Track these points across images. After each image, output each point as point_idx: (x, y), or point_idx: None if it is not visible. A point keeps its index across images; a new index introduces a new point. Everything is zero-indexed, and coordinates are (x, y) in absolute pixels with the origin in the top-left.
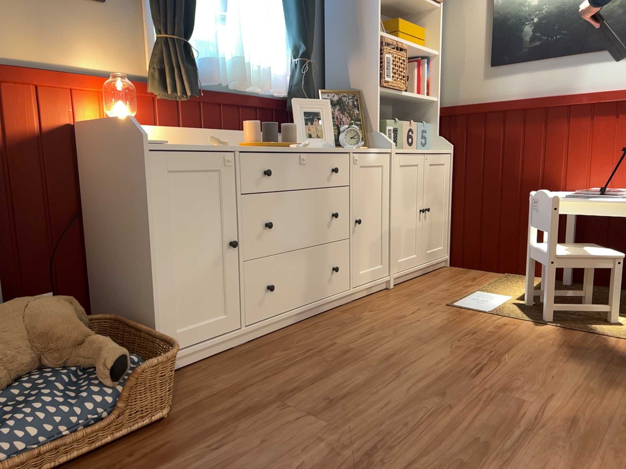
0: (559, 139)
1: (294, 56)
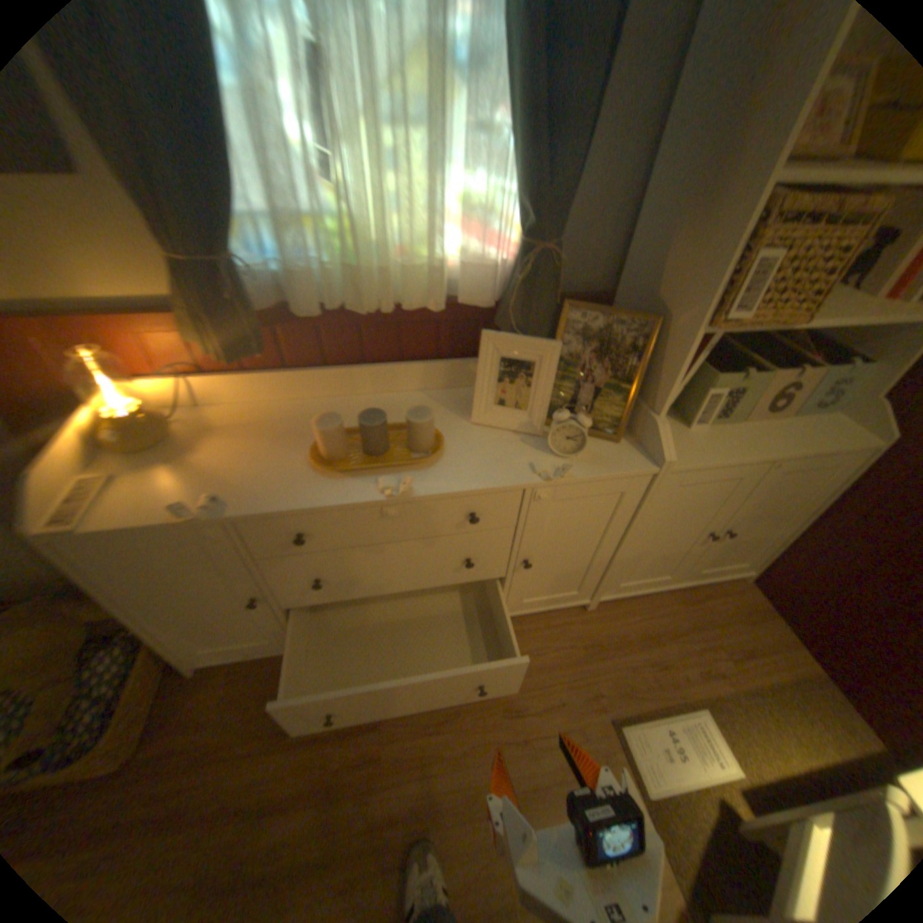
0: None
1: (522, 223)
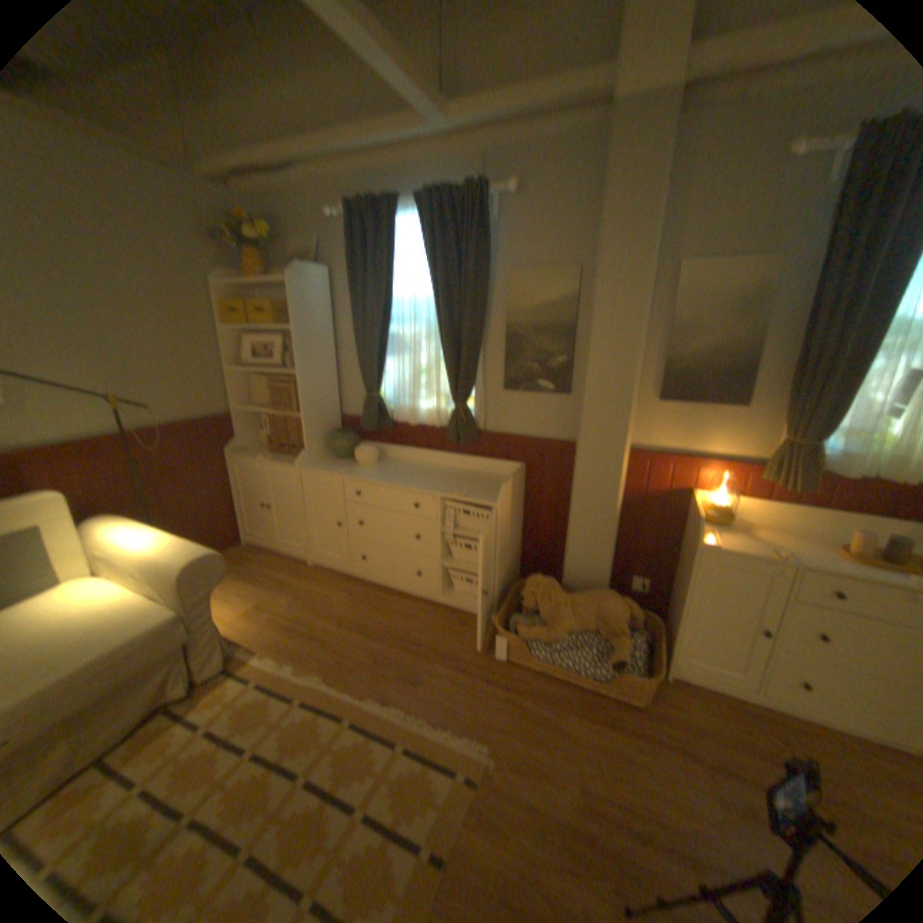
0: None
1: None
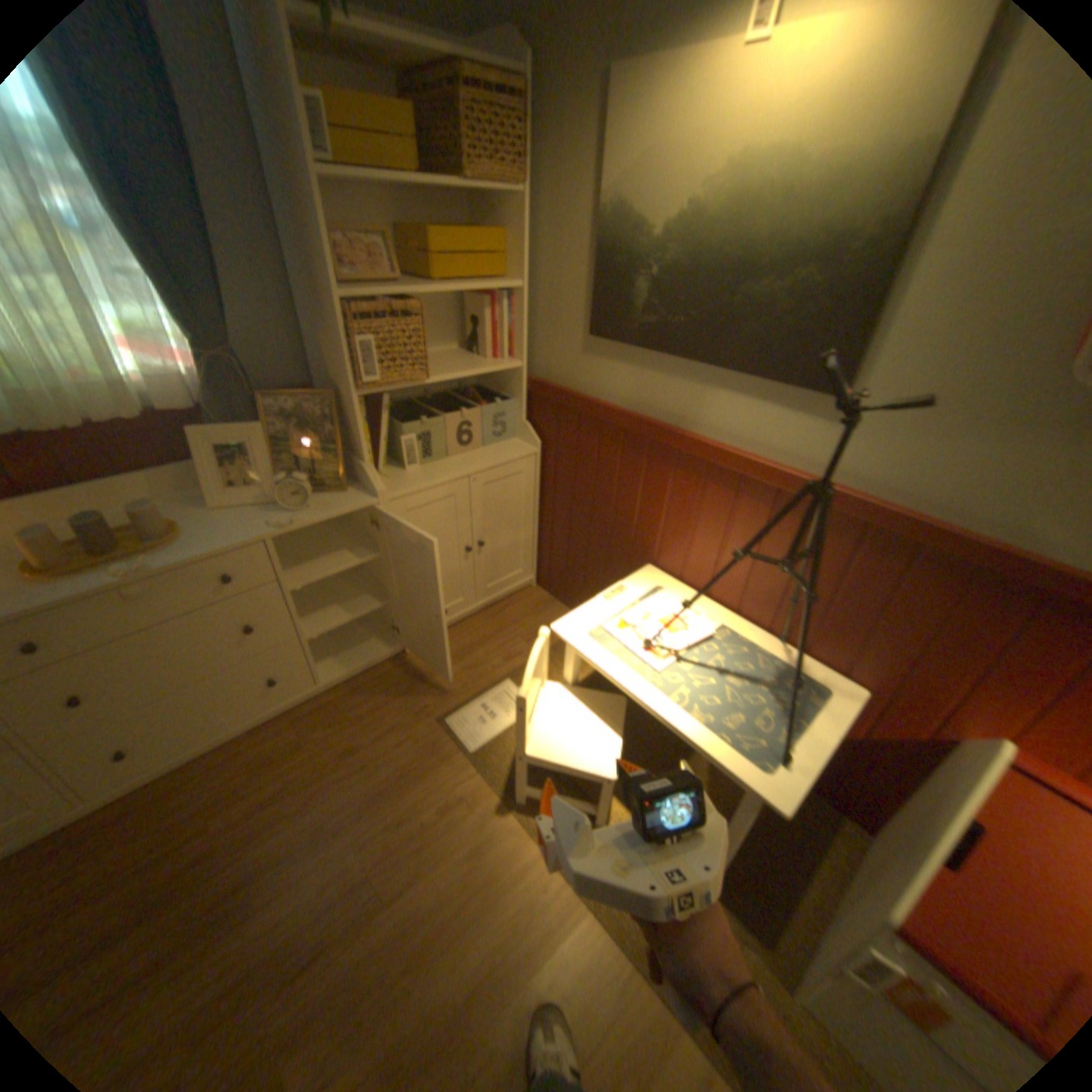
0: (660, 493)
1: (187, 340)
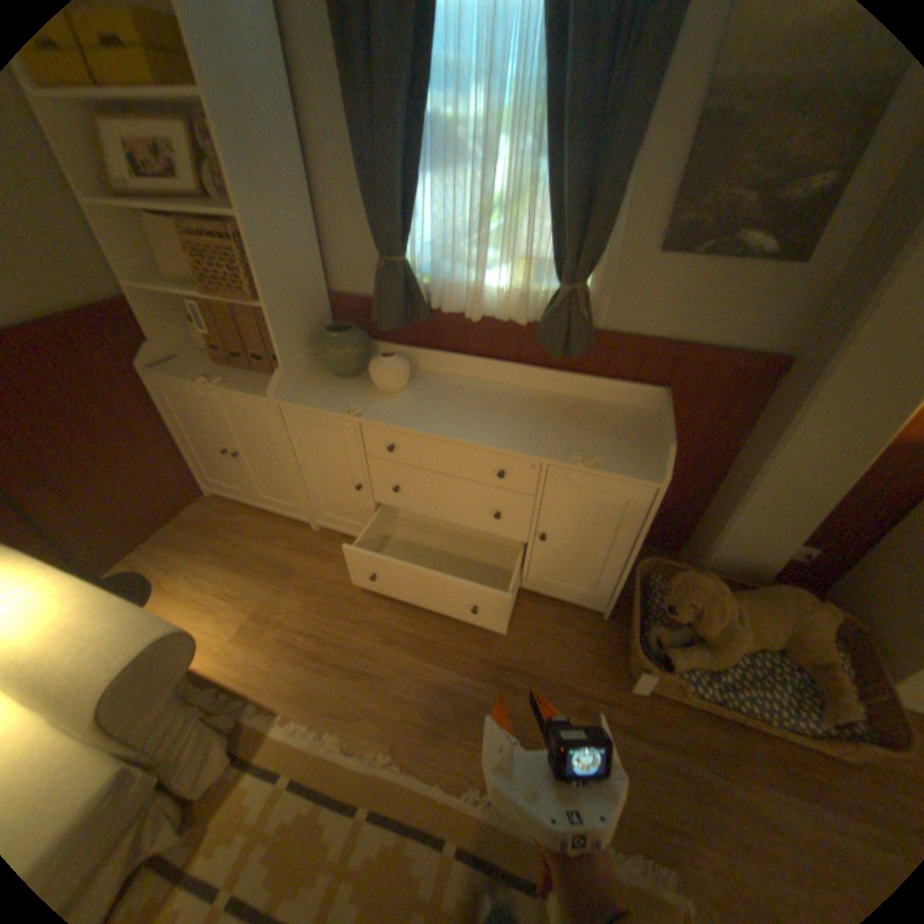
0: None
1: None
